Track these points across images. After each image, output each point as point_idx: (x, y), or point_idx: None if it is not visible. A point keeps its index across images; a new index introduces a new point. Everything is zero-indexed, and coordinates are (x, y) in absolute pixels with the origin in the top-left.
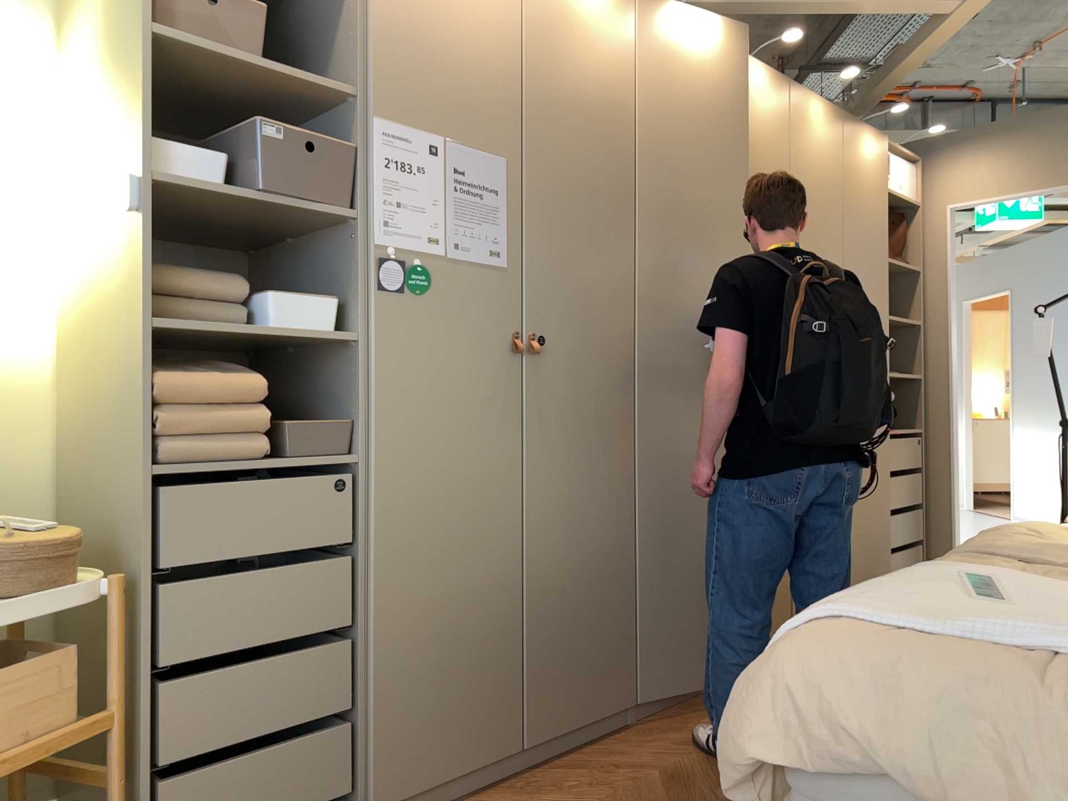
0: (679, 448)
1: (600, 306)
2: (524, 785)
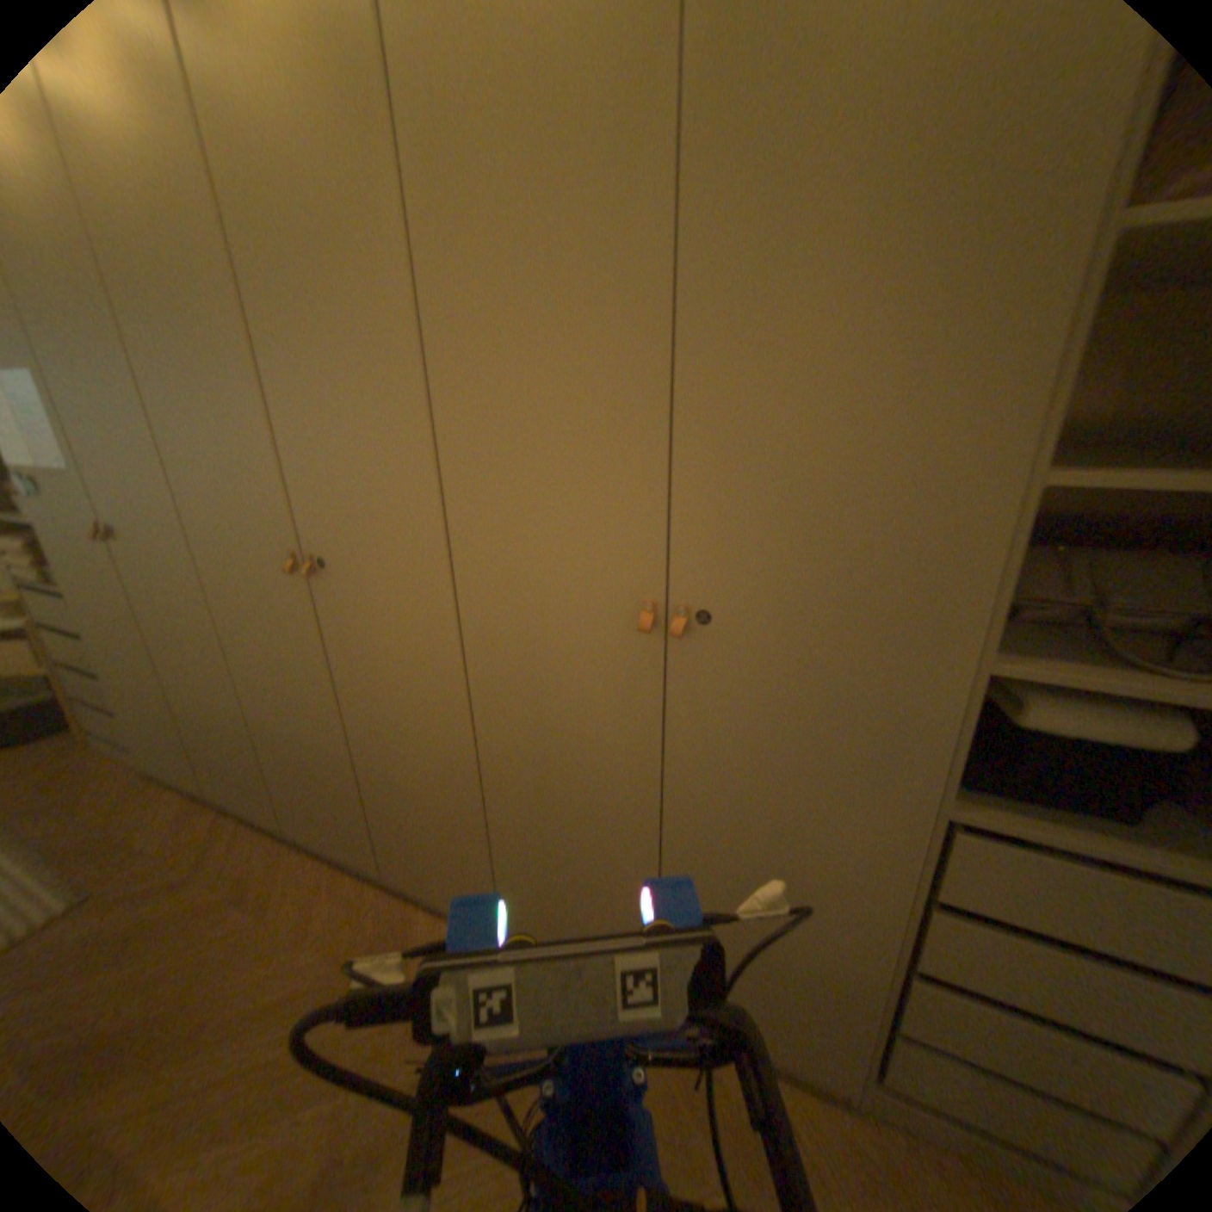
0: (261, 656)
1: (138, 499)
2: (192, 816)
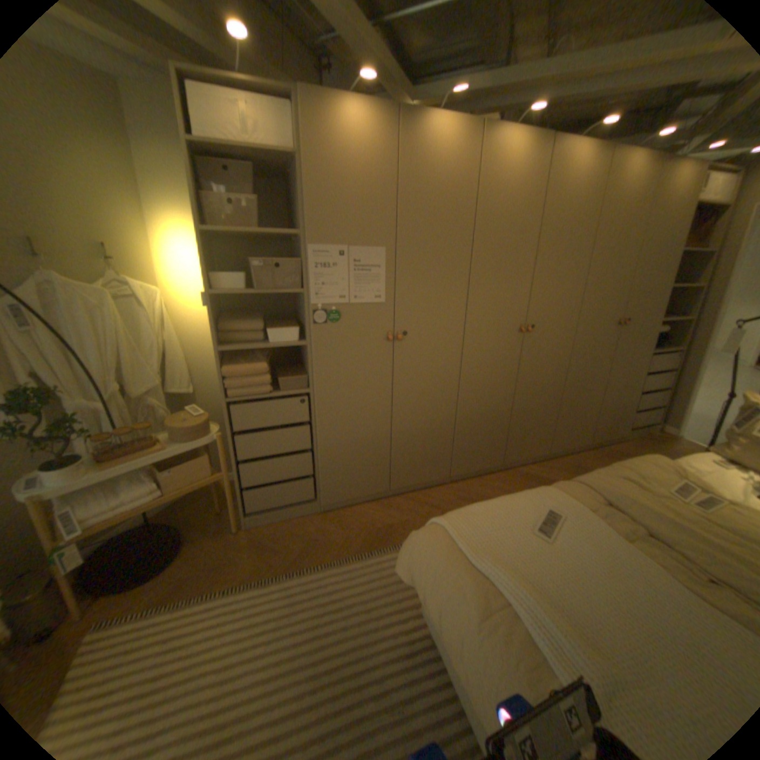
0: (486, 376)
1: (441, 314)
2: (387, 504)
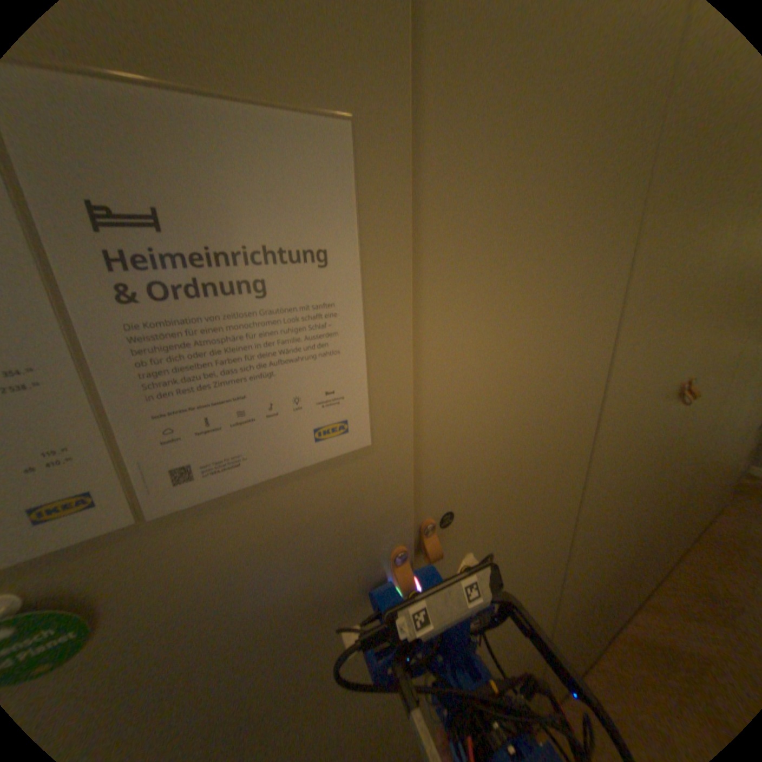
0: (615, 517)
1: (553, 411)
2: None
